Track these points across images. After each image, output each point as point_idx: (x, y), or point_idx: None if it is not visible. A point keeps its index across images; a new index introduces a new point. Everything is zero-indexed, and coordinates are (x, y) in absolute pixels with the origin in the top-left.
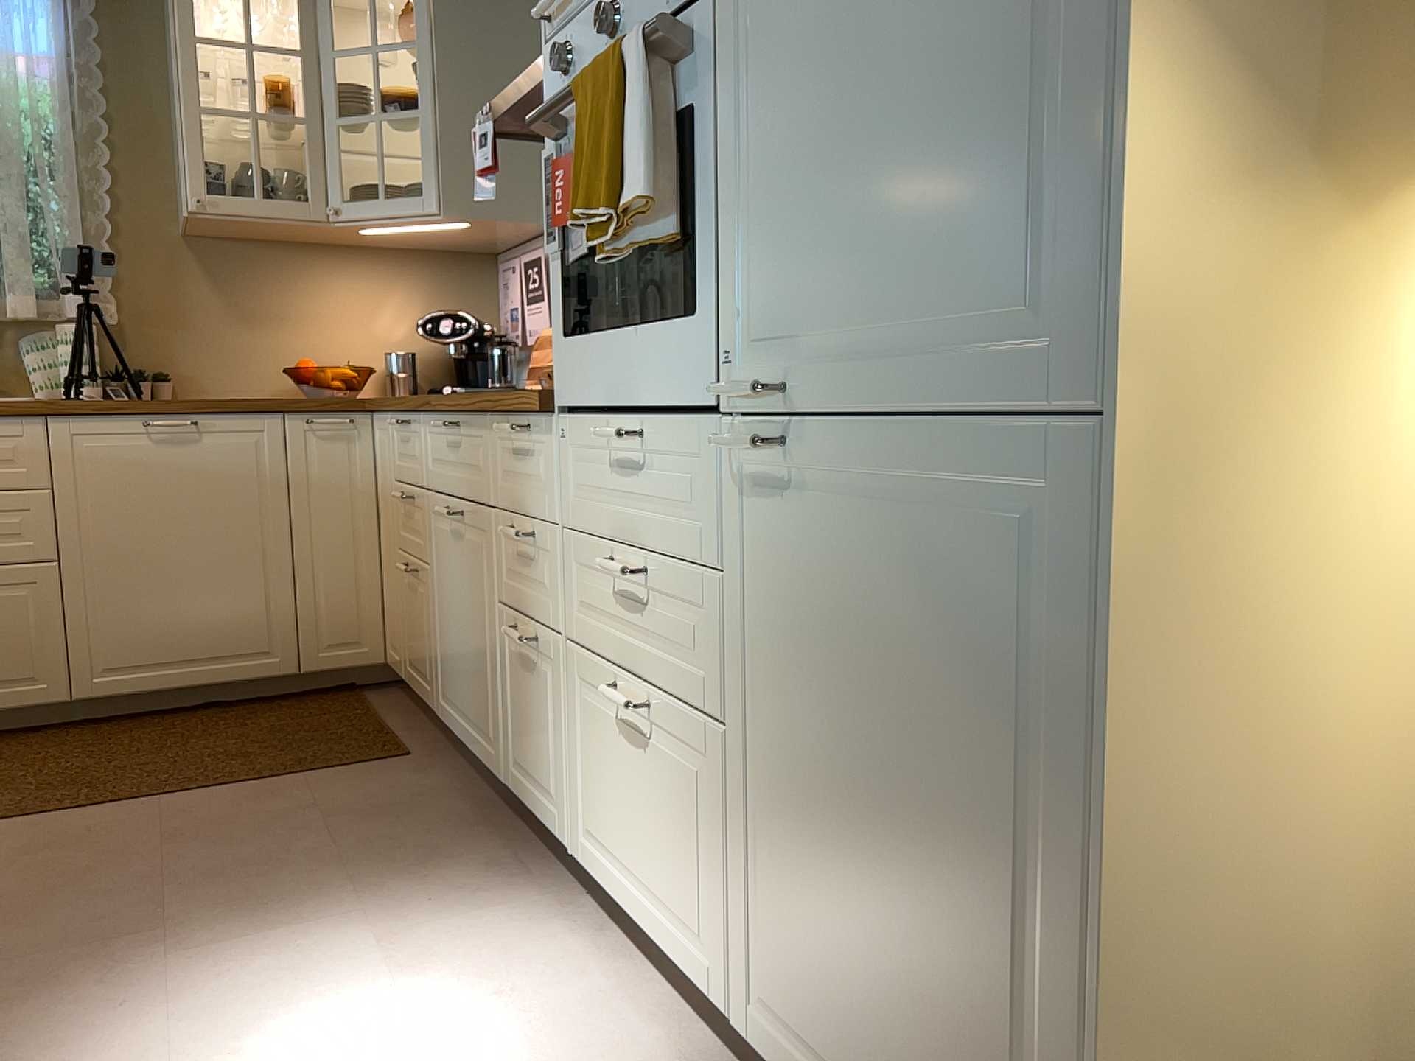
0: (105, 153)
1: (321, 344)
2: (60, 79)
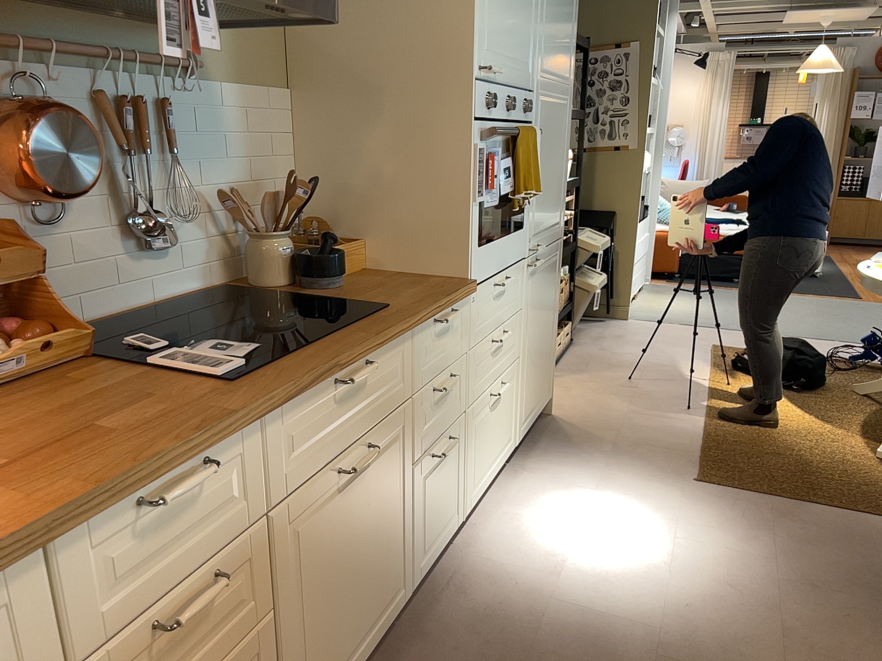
0: None
1: None
2: None
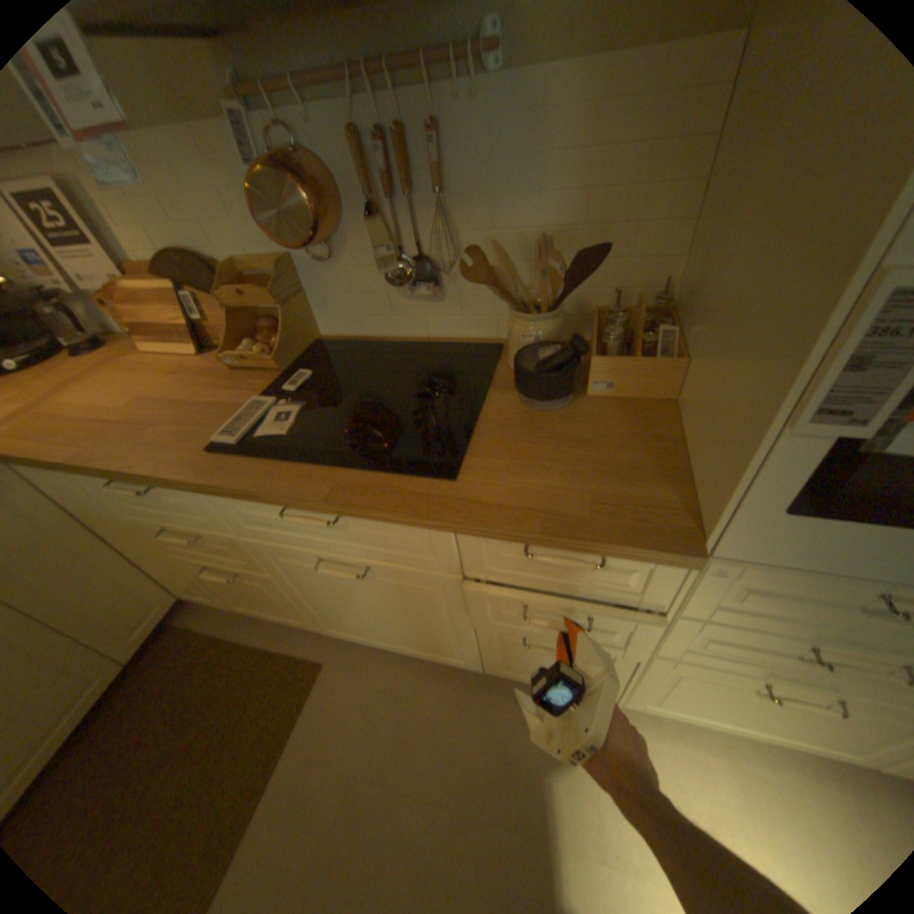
0: None
1: None
2: None
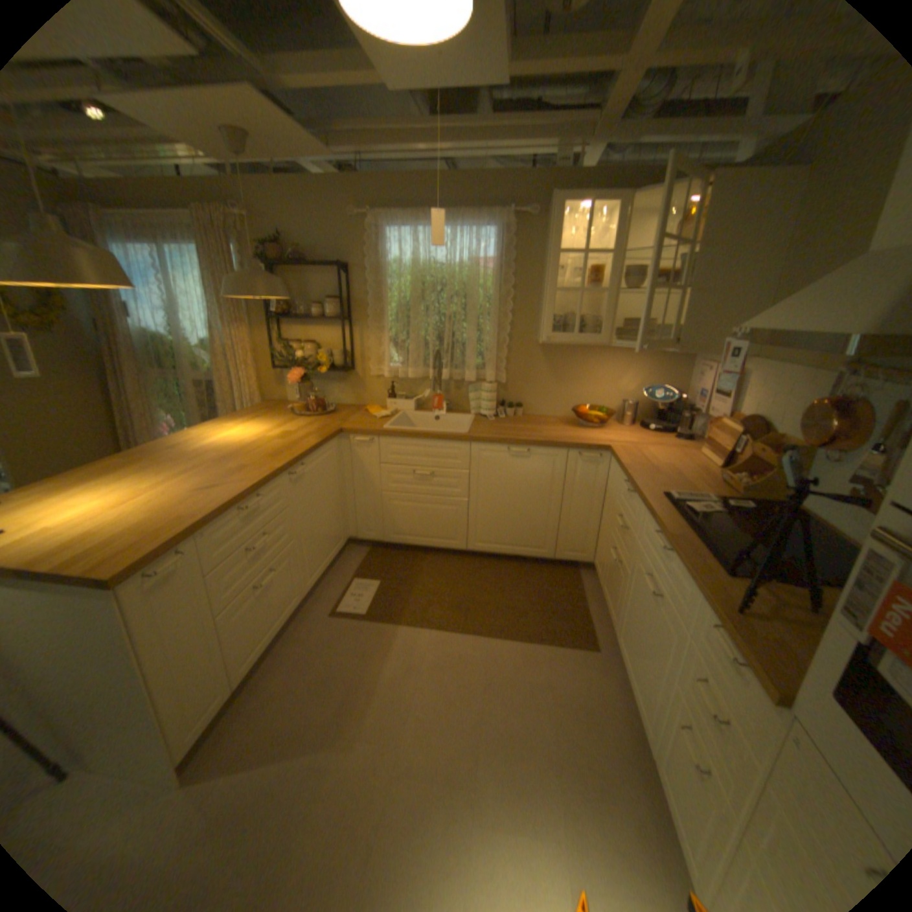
0: (510, 304)
1: (591, 393)
2: (496, 271)
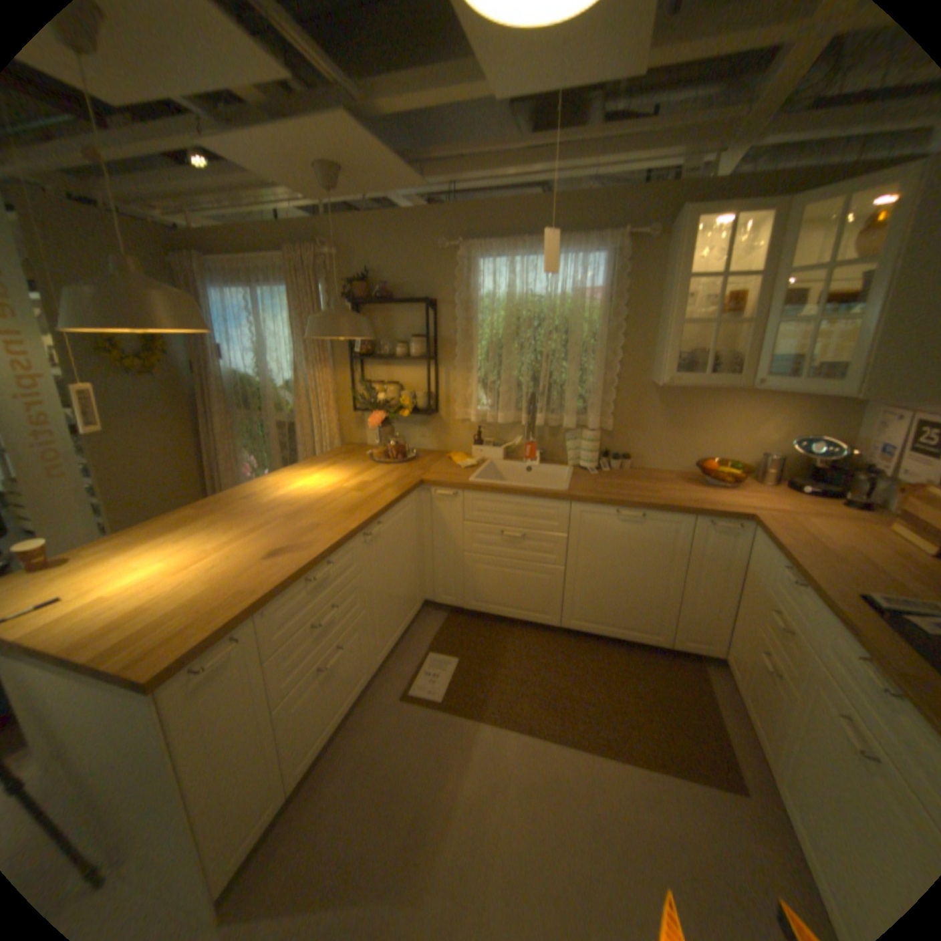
0: (620, 339)
1: (720, 443)
2: (605, 302)
